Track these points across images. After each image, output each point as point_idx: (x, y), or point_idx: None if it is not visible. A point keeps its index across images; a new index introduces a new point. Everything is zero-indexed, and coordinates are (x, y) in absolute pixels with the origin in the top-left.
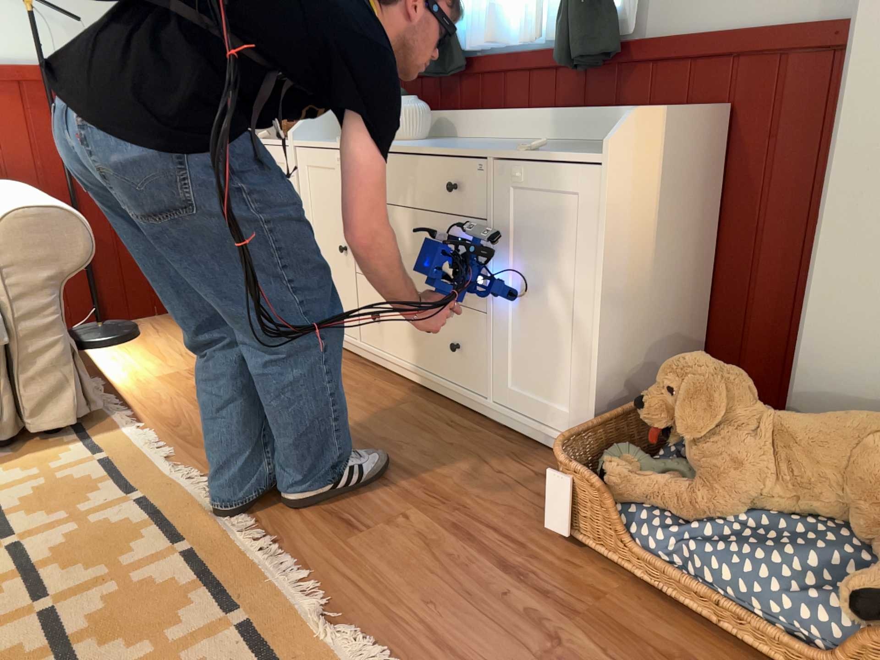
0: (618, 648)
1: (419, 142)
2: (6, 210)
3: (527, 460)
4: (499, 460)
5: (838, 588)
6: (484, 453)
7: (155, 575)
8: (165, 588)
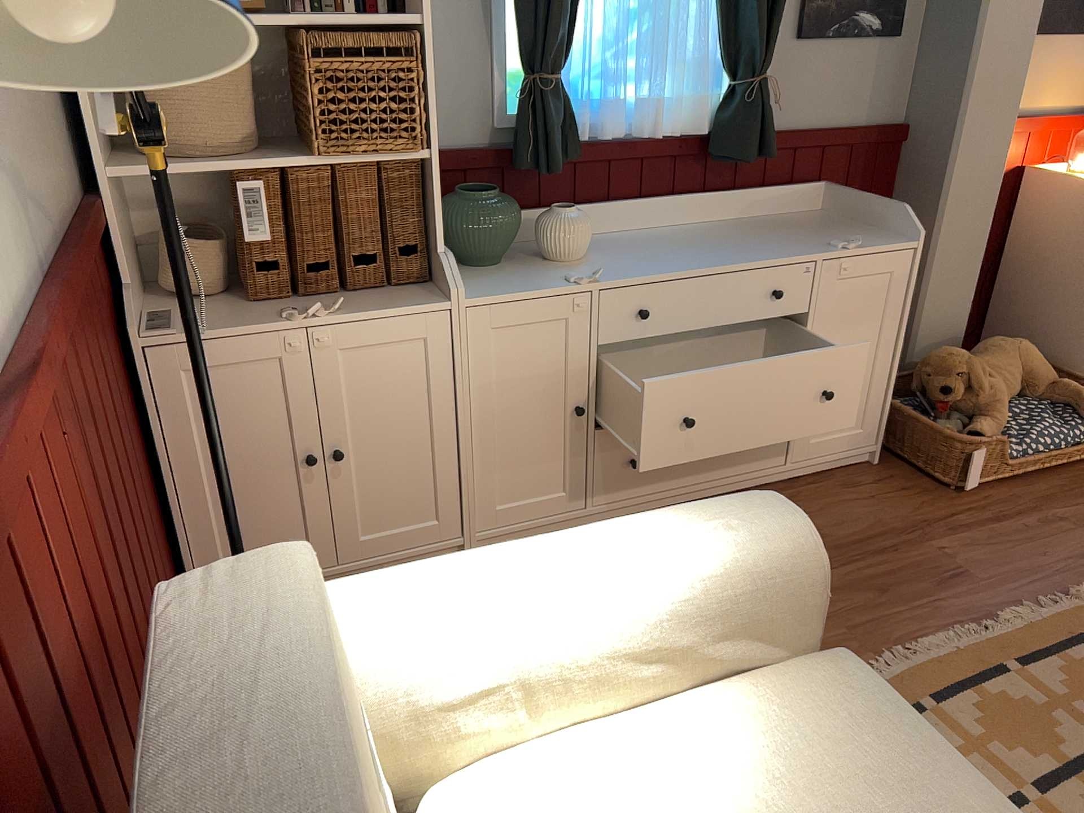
0: (1065, 504)
1: (609, 255)
2: (778, 543)
3: (855, 482)
4: (854, 494)
5: (1072, 417)
6: (841, 497)
7: (1058, 684)
8: (1073, 677)
